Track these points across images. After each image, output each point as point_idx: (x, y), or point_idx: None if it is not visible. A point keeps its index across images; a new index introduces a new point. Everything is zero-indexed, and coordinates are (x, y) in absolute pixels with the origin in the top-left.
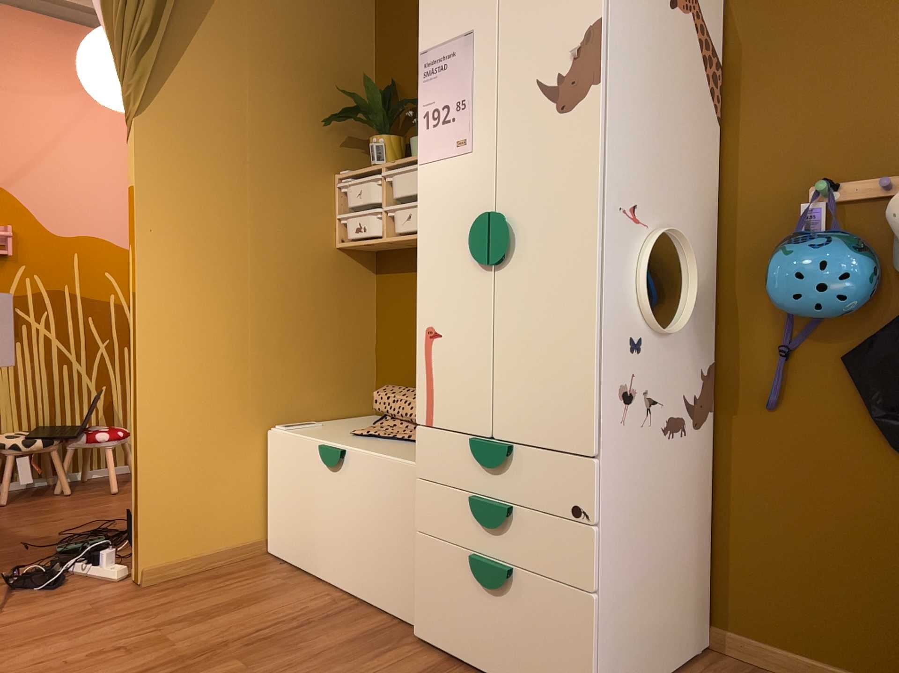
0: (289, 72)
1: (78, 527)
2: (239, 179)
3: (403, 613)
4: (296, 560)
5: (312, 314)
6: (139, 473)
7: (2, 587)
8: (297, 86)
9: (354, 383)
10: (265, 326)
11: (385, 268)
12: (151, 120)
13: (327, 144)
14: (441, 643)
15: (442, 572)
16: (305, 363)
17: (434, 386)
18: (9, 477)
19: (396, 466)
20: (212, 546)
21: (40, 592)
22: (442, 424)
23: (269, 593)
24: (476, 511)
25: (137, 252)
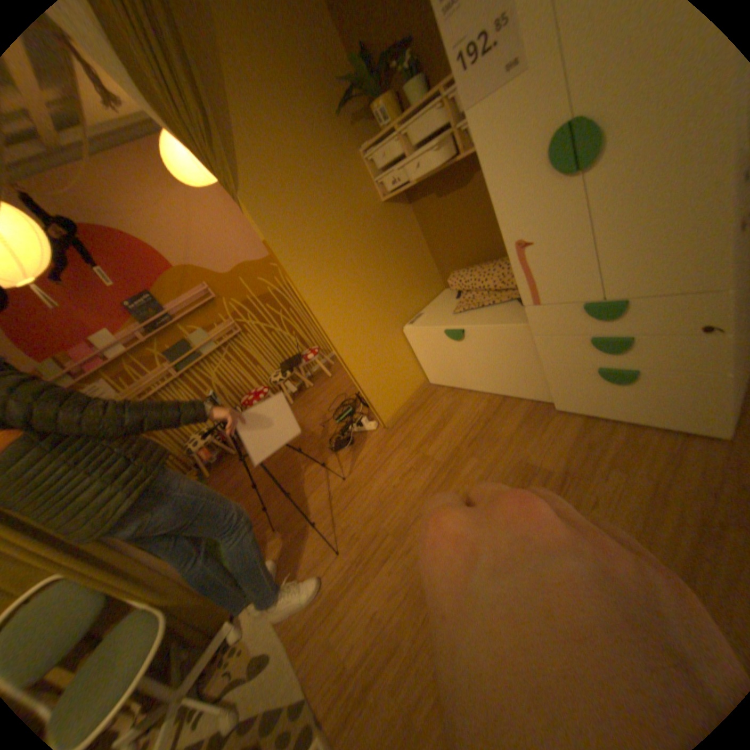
0: (293, 84)
1: (332, 402)
2: (311, 192)
3: (539, 396)
4: (451, 383)
5: (391, 251)
6: (360, 384)
7: (331, 450)
8: (303, 93)
9: (429, 276)
10: (372, 275)
11: (416, 195)
12: (244, 187)
13: (343, 127)
14: (580, 409)
15: (571, 378)
16: (401, 282)
17: (536, 277)
18: (287, 391)
19: (509, 328)
20: (406, 393)
21: (349, 447)
22: (550, 299)
23: (452, 407)
24: (600, 345)
25: (291, 277)
